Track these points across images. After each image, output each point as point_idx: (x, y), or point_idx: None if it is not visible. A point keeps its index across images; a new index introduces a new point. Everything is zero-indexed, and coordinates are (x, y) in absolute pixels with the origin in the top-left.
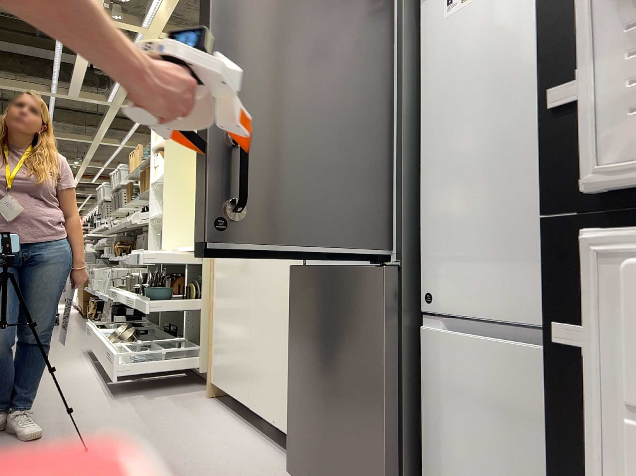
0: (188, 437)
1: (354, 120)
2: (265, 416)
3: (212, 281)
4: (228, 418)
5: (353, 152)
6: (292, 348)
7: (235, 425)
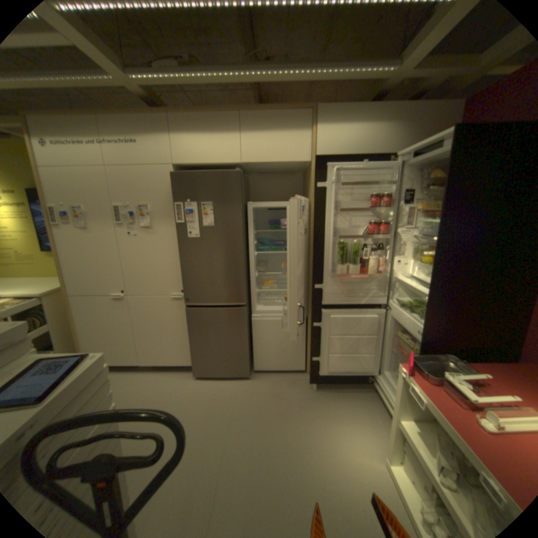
0: (120, 393)
1: (228, 261)
2: (155, 364)
3: (71, 314)
4: (119, 375)
5: (228, 272)
6: (191, 336)
7: (129, 376)
